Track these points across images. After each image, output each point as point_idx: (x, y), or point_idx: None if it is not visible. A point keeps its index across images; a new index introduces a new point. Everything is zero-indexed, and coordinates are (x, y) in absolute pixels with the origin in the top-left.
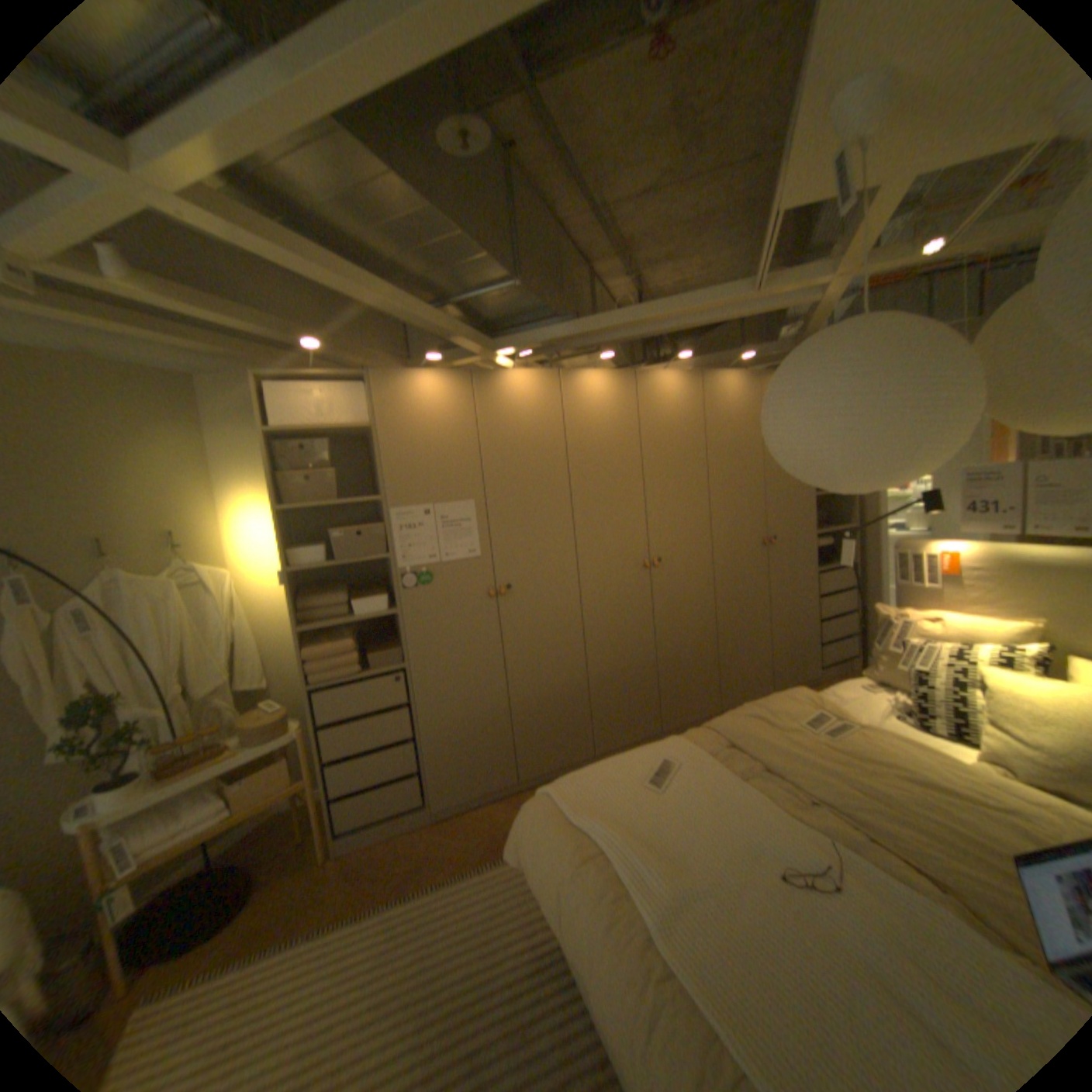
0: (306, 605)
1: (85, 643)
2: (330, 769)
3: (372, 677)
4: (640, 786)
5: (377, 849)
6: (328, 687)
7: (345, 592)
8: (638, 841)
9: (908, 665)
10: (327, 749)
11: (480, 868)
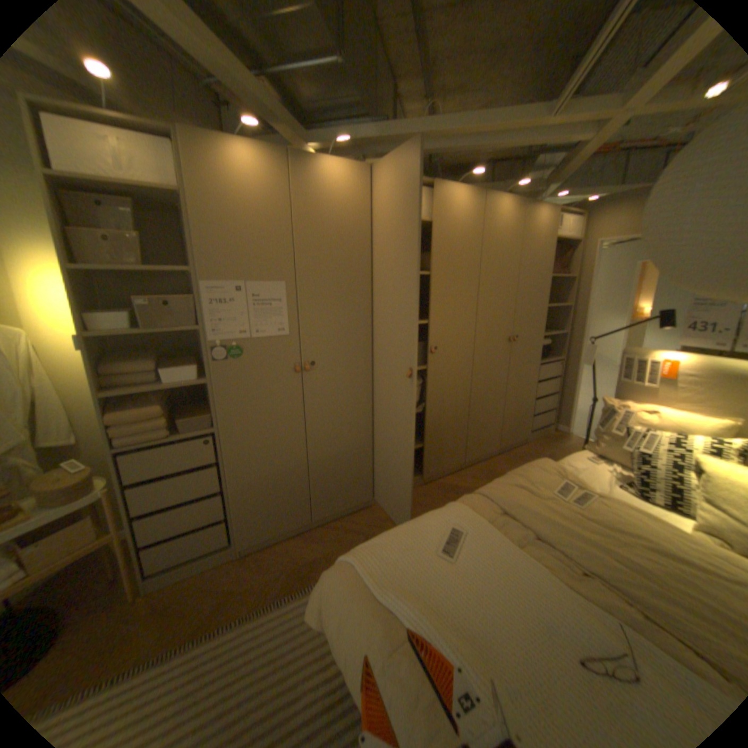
0: (110, 371)
1: None
2: (140, 522)
3: (182, 441)
4: (434, 554)
5: (186, 584)
6: (137, 451)
7: (154, 361)
8: (445, 623)
9: (626, 444)
10: (136, 505)
11: (280, 600)
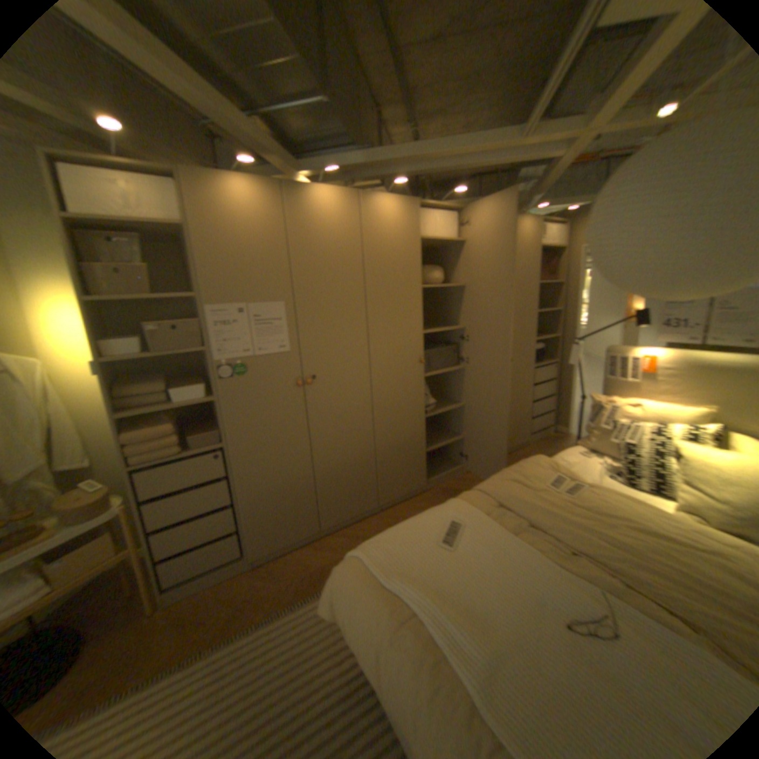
0: (125, 393)
1: None
2: (156, 536)
3: (194, 456)
4: (436, 545)
5: (203, 596)
6: (152, 467)
7: (165, 381)
8: (446, 601)
9: (614, 437)
10: (153, 519)
11: (294, 605)
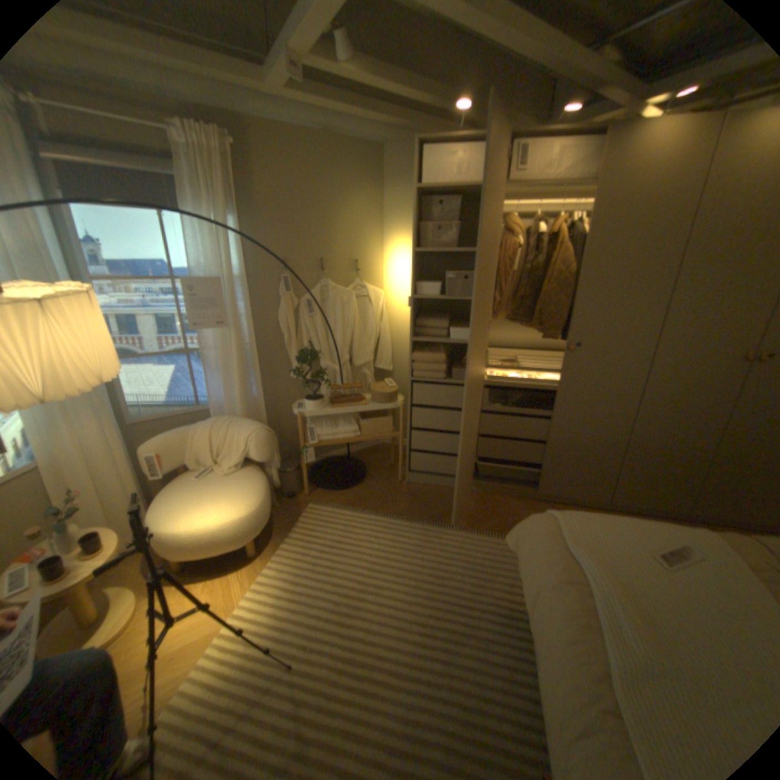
0: (421, 324)
1: (311, 320)
2: (415, 432)
3: (452, 385)
4: (649, 554)
5: (431, 489)
6: (424, 382)
7: (448, 321)
8: (629, 597)
9: None
10: (416, 420)
11: (491, 533)
